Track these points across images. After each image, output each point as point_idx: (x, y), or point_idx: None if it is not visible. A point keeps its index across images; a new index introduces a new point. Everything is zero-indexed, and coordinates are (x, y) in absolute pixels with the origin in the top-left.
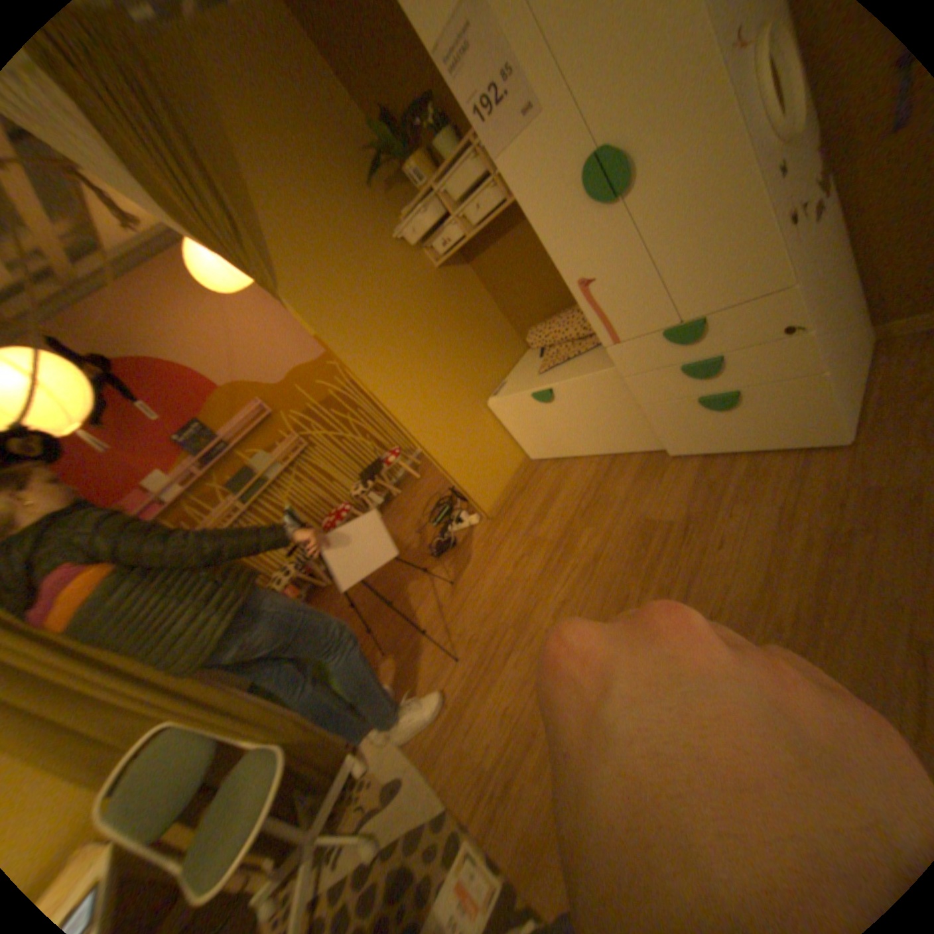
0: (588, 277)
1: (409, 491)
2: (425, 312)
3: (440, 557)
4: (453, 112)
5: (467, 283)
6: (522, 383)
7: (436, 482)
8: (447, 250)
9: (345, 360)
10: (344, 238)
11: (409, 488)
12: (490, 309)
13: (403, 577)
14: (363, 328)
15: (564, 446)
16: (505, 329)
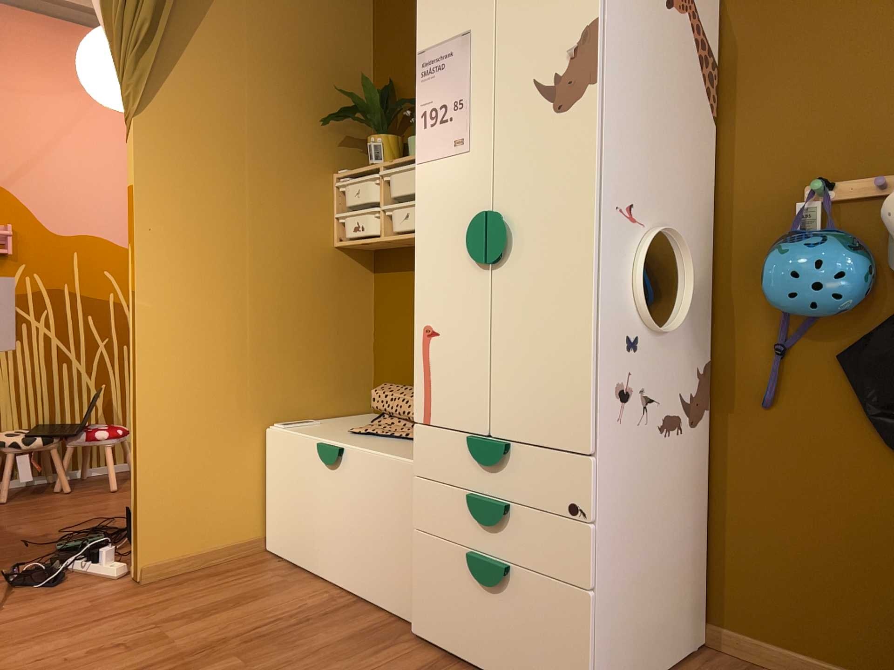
0: (432, 330)
1: (78, 497)
2: (279, 273)
3: (8, 590)
4: None
5: (353, 289)
6: (321, 431)
7: (124, 507)
8: (353, 238)
9: (137, 236)
10: (255, 141)
11: (83, 494)
12: (359, 335)
13: None
14: (192, 227)
15: (310, 552)
16: (359, 370)
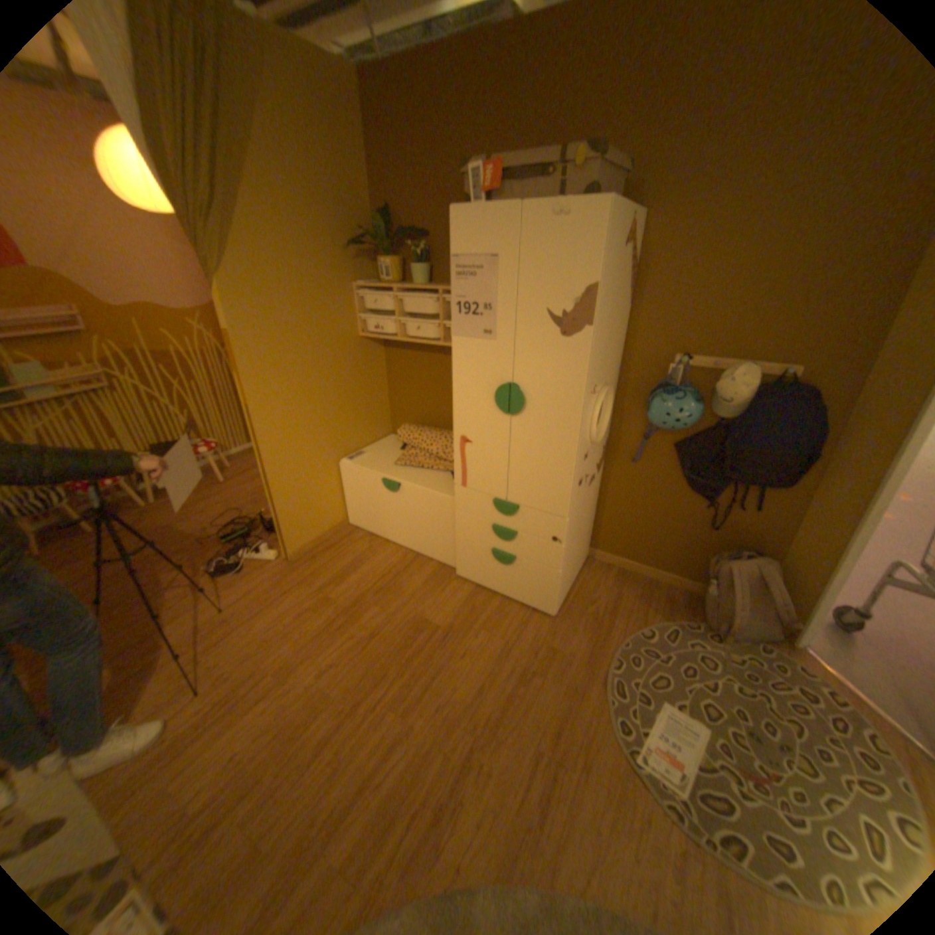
0: (467, 440)
1: (202, 492)
2: (330, 366)
3: (214, 581)
4: (433, 259)
5: (373, 362)
6: (377, 464)
7: (240, 498)
8: (375, 334)
9: (238, 368)
10: (298, 272)
11: (203, 489)
12: (380, 390)
13: (156, 587)
14: (271, 351)
15: (382, 529)
16: (382, 411)
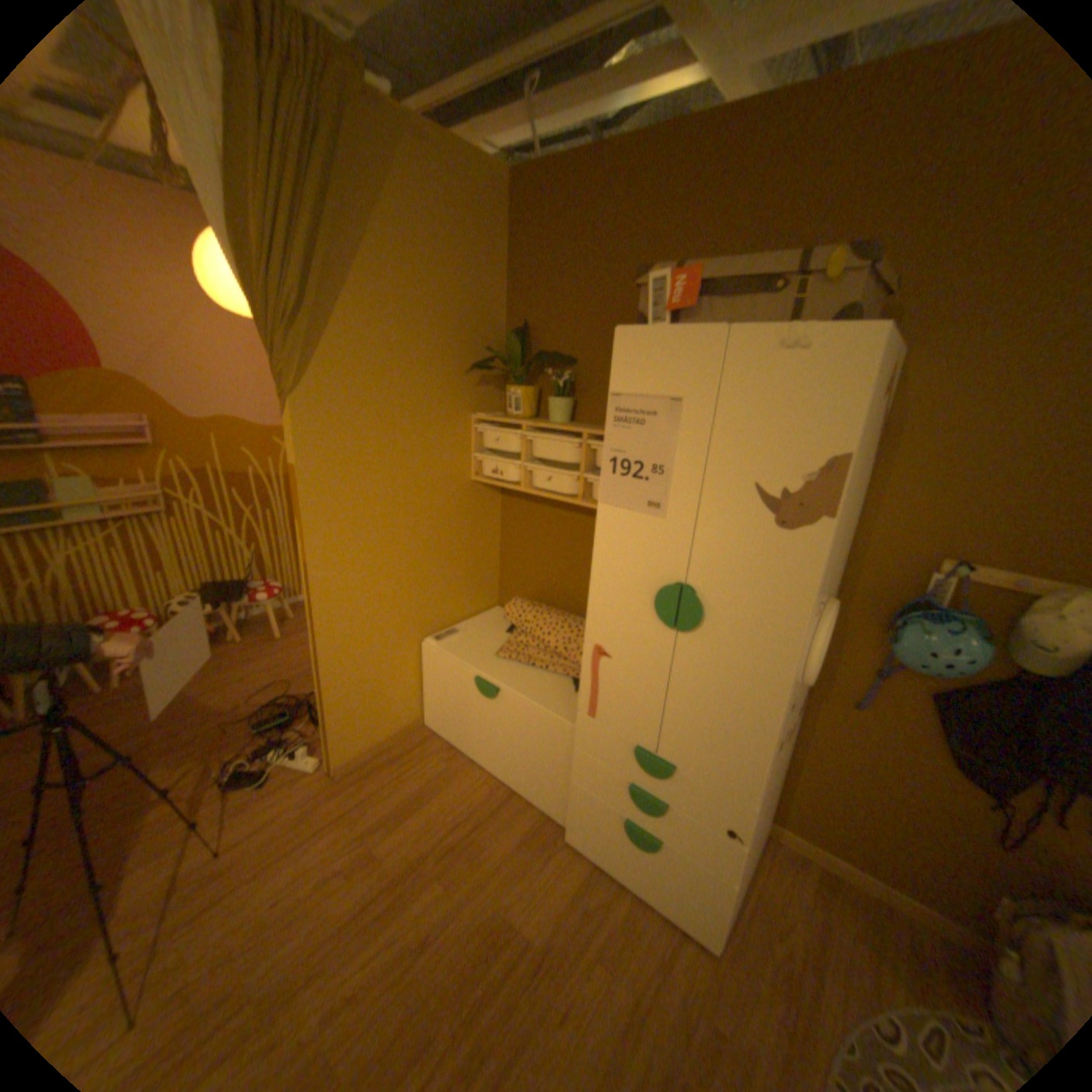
0: (605, 652)
1: (251, 650)
2: (429, 516)
3: (226, 797)
4: (580, 392)
5: (486, 513)
6: (472, 652)
7: (295, 665)
8: (492, 479)
9: (303, 515)
10: (404, 397)
11: (254, 646)
12: (490, 549)
13: (148, 795)
14: (352, 494)
15: (468, 744)
16: (490, 575)
